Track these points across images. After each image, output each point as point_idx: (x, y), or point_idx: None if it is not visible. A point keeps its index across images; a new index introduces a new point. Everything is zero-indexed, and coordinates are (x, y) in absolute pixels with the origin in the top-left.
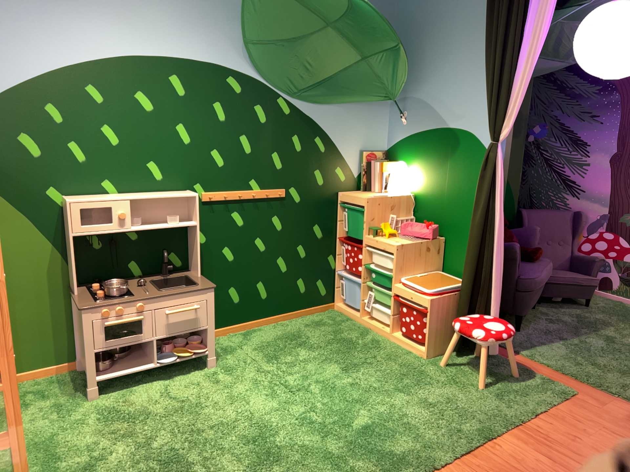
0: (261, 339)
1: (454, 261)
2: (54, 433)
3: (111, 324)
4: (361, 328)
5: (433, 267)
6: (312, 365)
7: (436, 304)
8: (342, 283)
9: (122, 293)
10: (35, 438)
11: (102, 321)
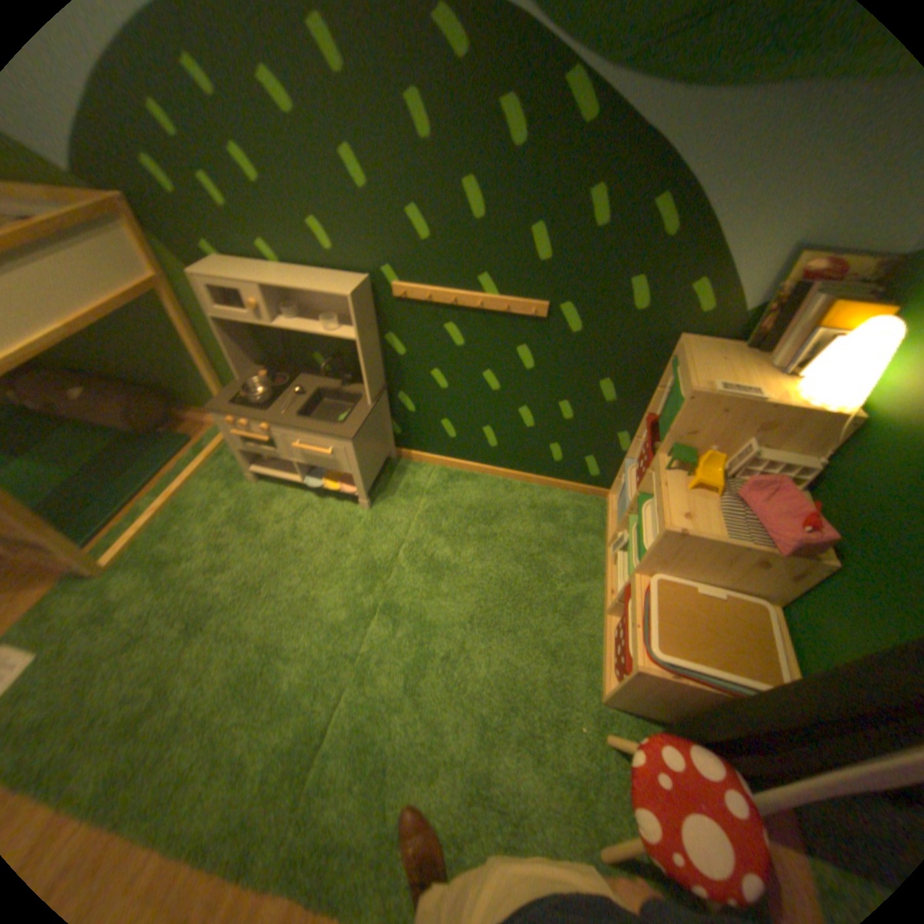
0: (459, 495)
1: (820, 621)
2: (196, 503)
3: (237, 434)
4: (594, 562)
5: (760, 593)
6: (452, 584)
7: (652, 683)
8: (618, 482)
9: (258, 402)
10: (184, 500)
11: (233, 427)
